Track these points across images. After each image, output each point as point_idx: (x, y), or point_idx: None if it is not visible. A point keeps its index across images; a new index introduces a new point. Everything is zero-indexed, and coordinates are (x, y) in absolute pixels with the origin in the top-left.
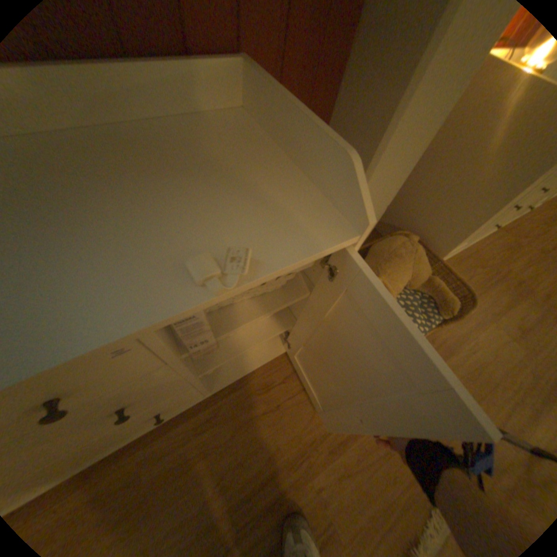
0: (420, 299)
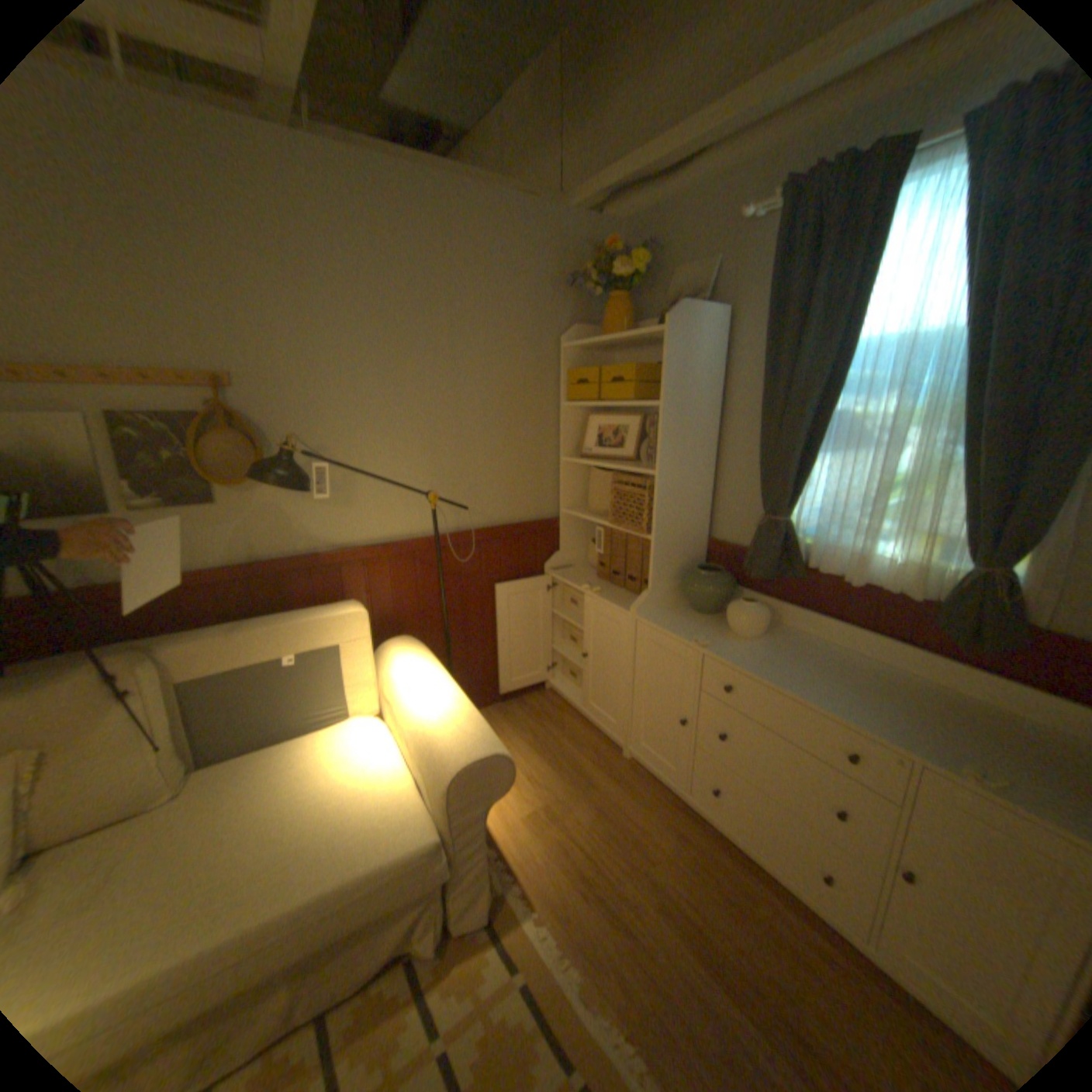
0: None
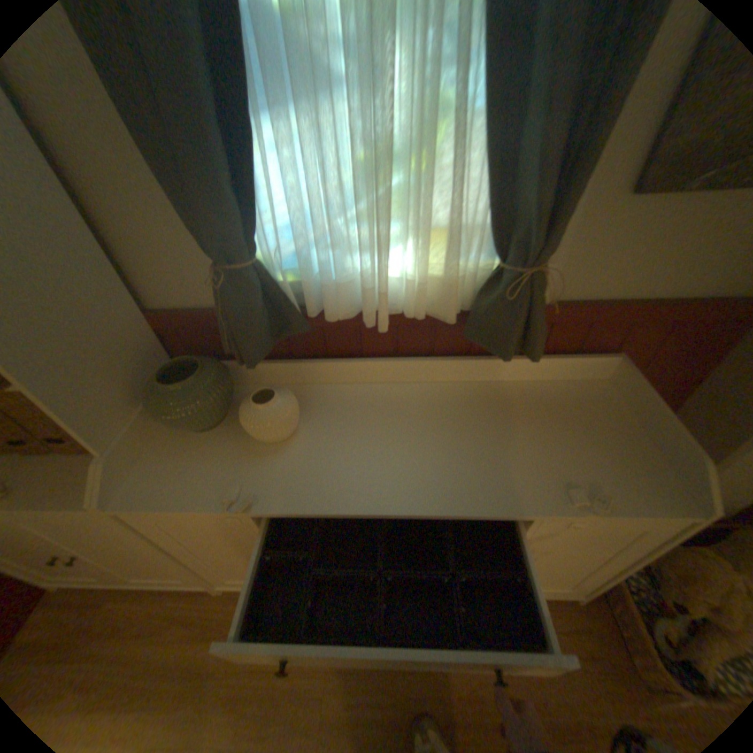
0: None
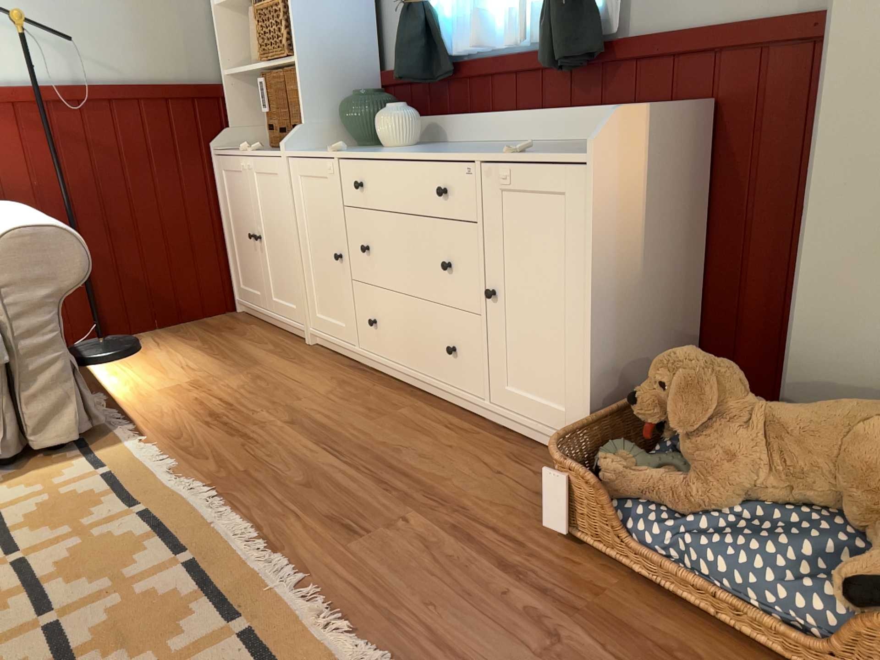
0: (849, 550)
